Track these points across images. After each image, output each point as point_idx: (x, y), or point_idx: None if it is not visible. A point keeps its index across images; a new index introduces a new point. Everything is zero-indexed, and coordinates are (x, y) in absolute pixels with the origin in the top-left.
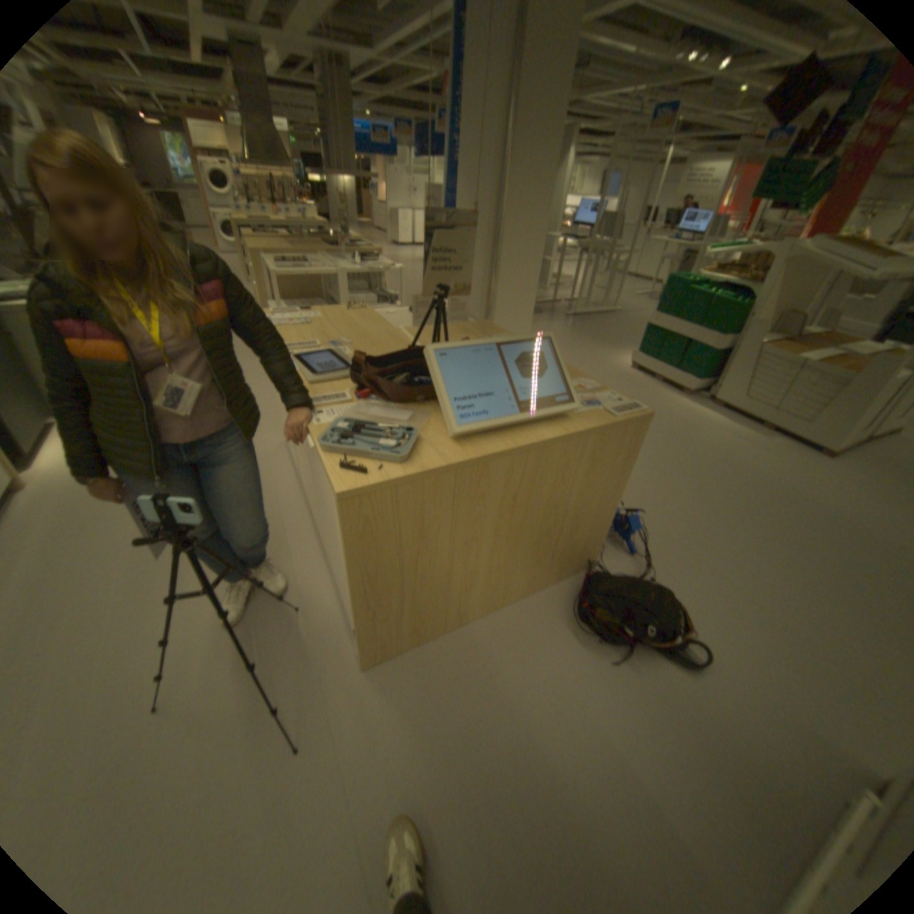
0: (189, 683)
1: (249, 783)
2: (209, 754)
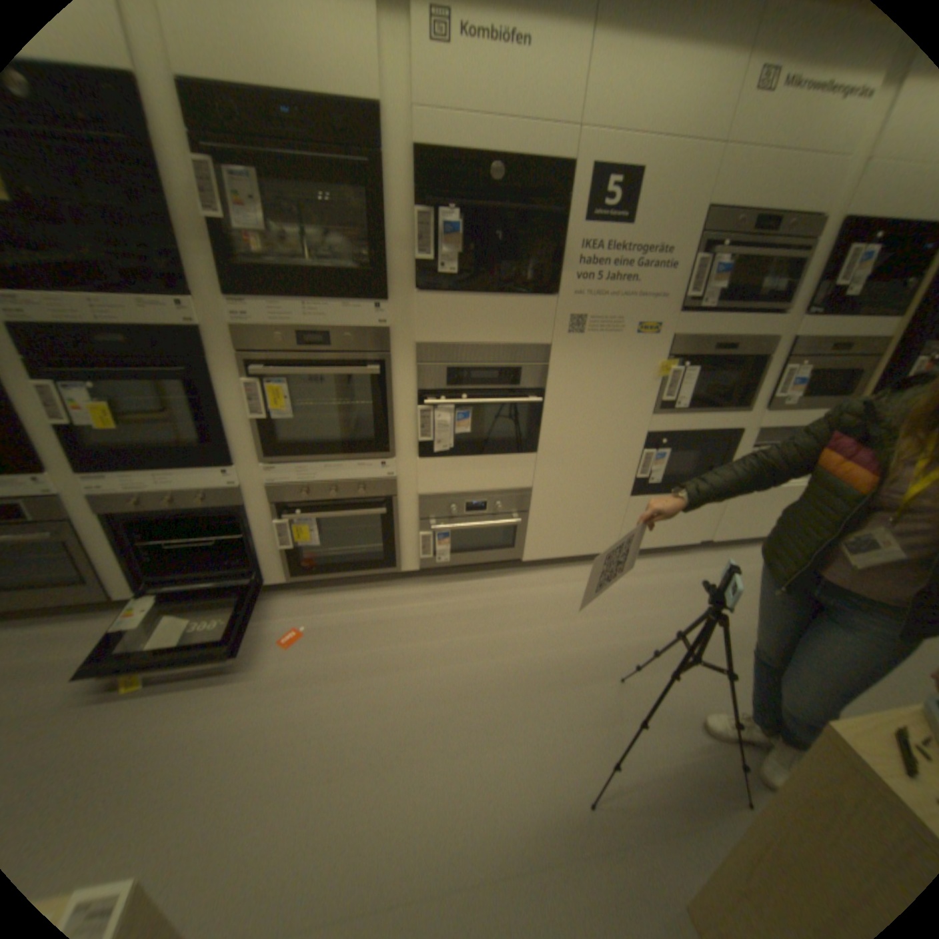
0: (648, 707)
1: (573, 770)
2: (594, 733)
